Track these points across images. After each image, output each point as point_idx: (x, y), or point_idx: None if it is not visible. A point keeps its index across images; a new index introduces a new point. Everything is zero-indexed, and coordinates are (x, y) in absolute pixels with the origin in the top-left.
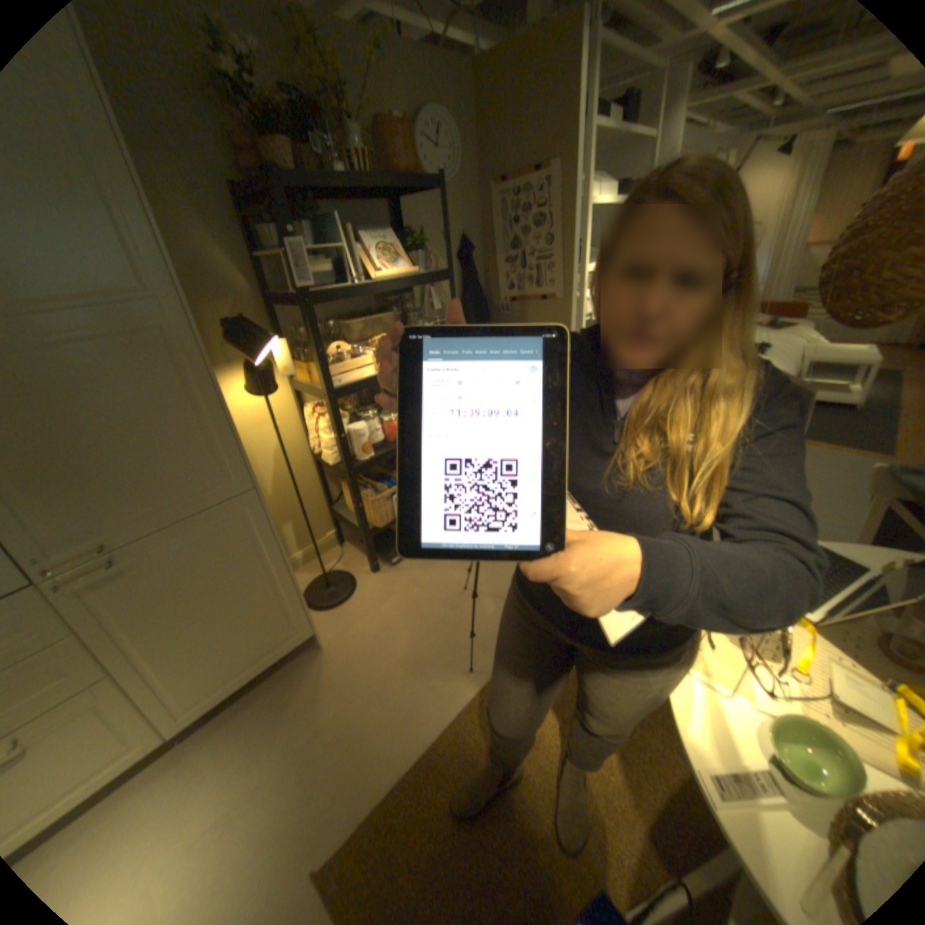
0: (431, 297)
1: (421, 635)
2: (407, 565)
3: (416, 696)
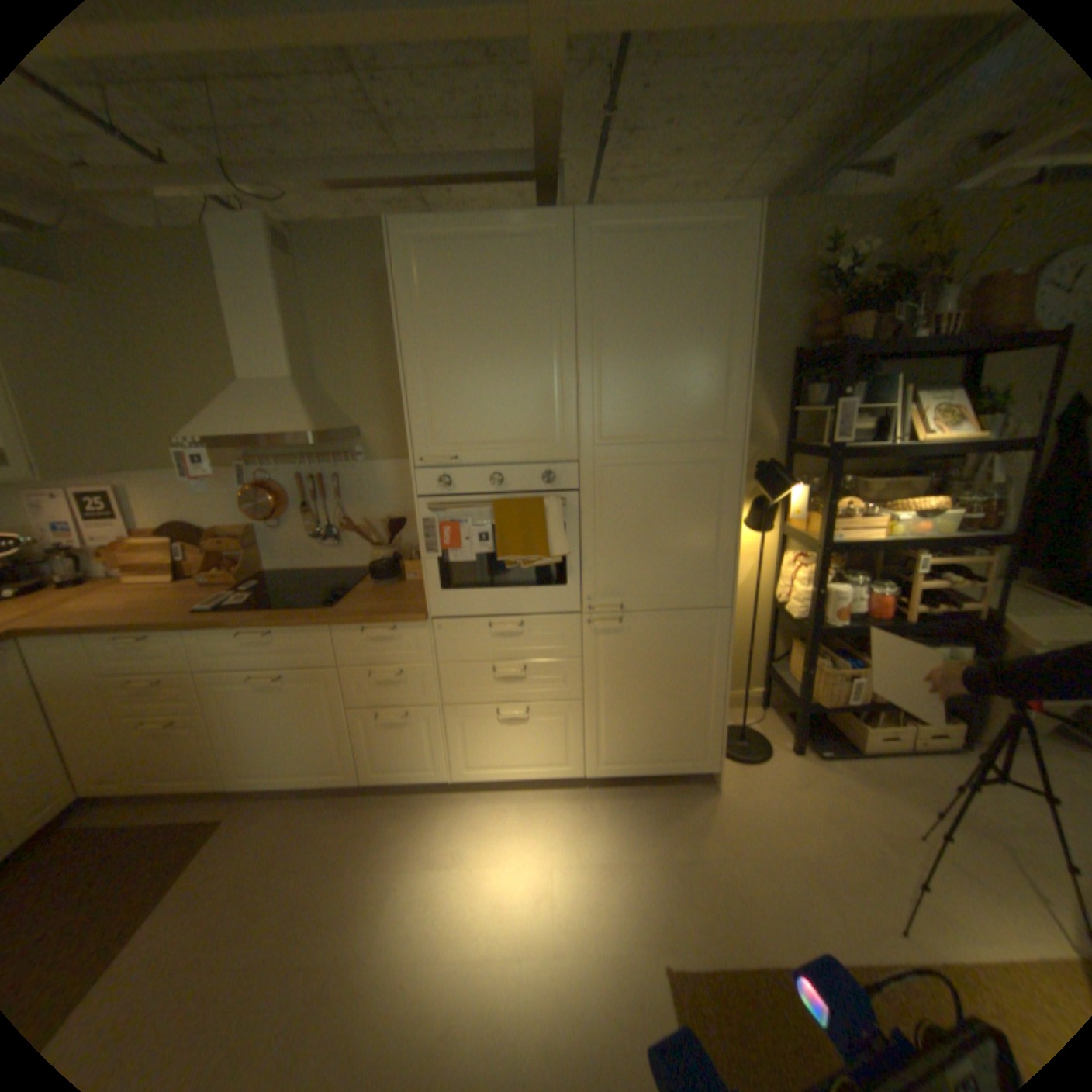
0: (992, 466)
1: (842, 851)
2: (843, 769)
3: (818, 907)
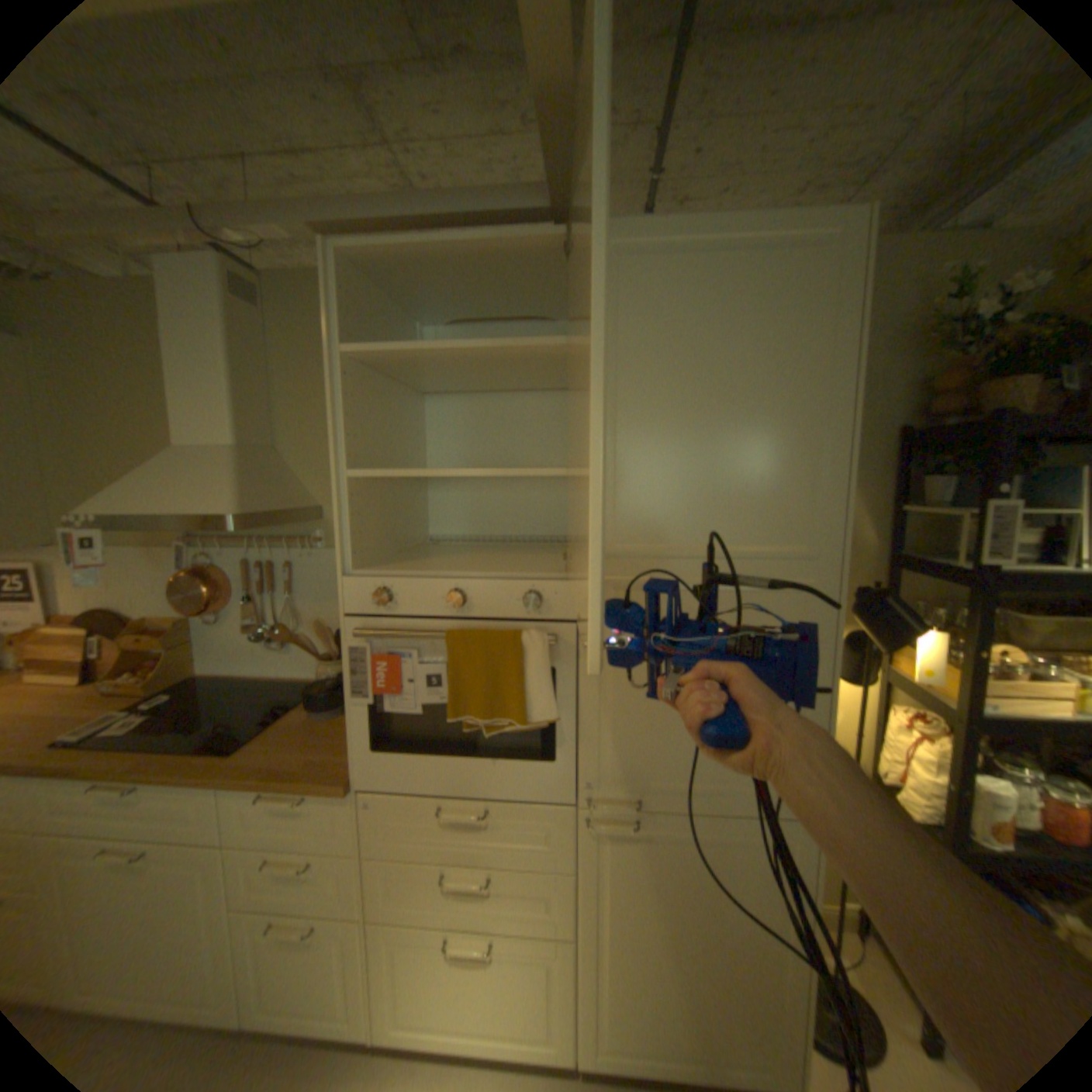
0: None
1: None
2: None
3: None
